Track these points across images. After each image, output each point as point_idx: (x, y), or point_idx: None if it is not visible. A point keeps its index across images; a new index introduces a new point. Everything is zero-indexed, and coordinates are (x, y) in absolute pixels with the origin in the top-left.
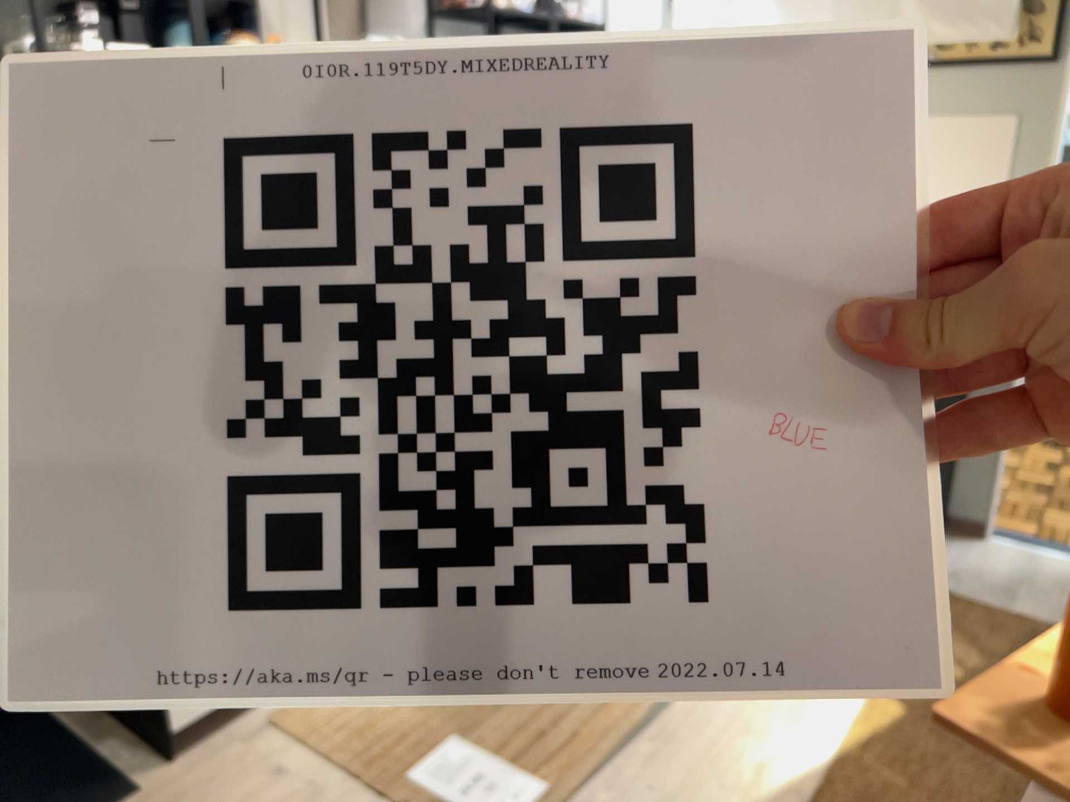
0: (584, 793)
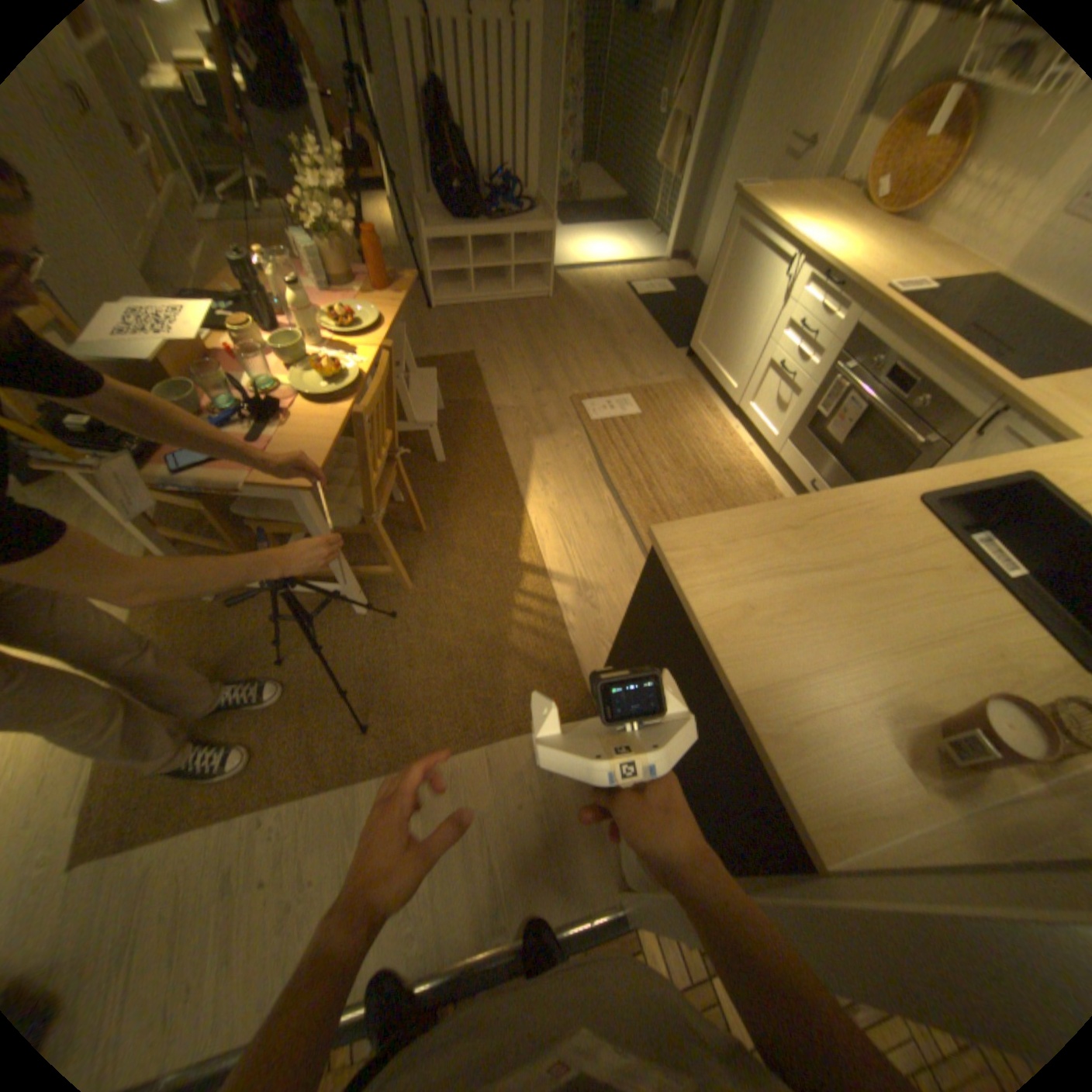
0: (583, 432)
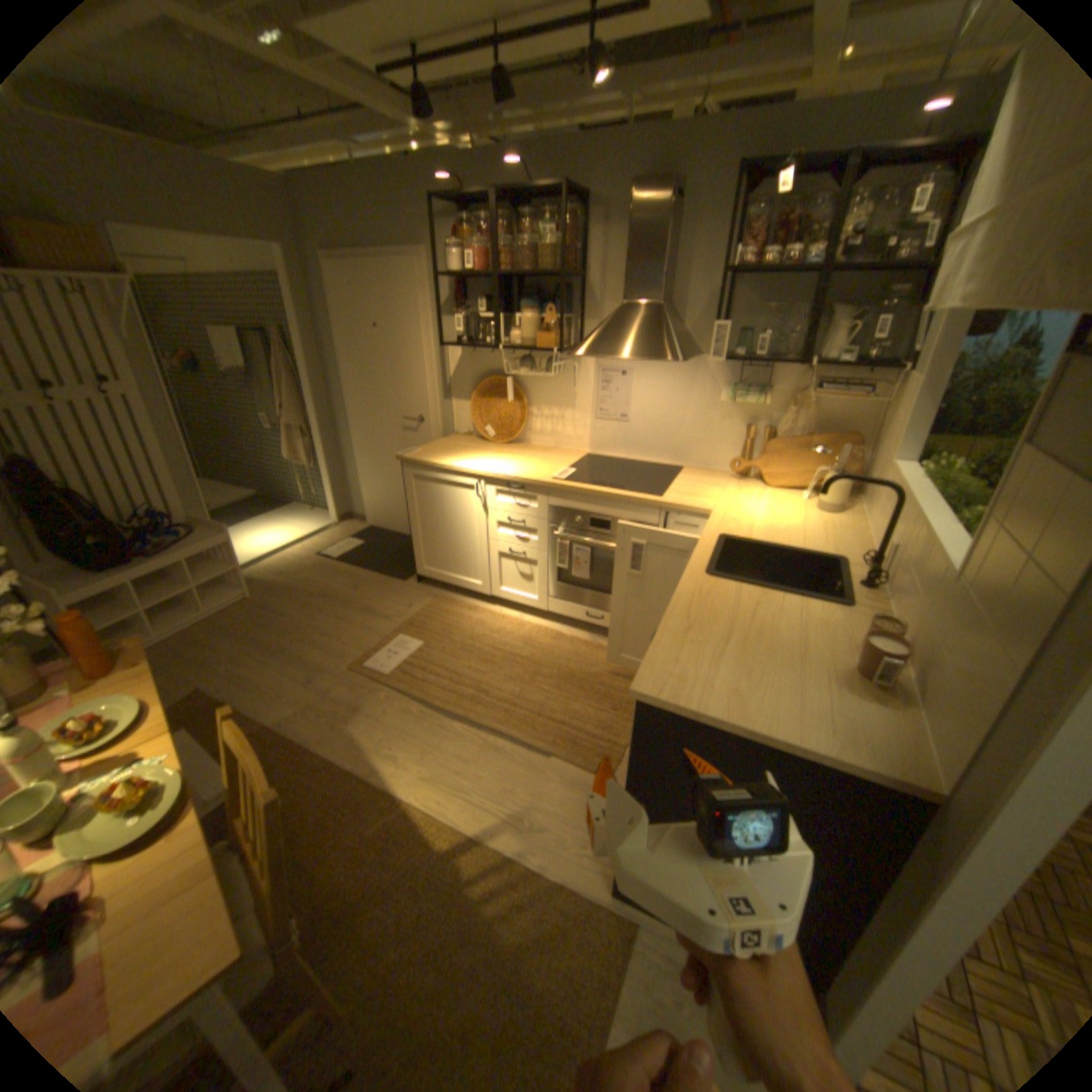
0: (387, 687)
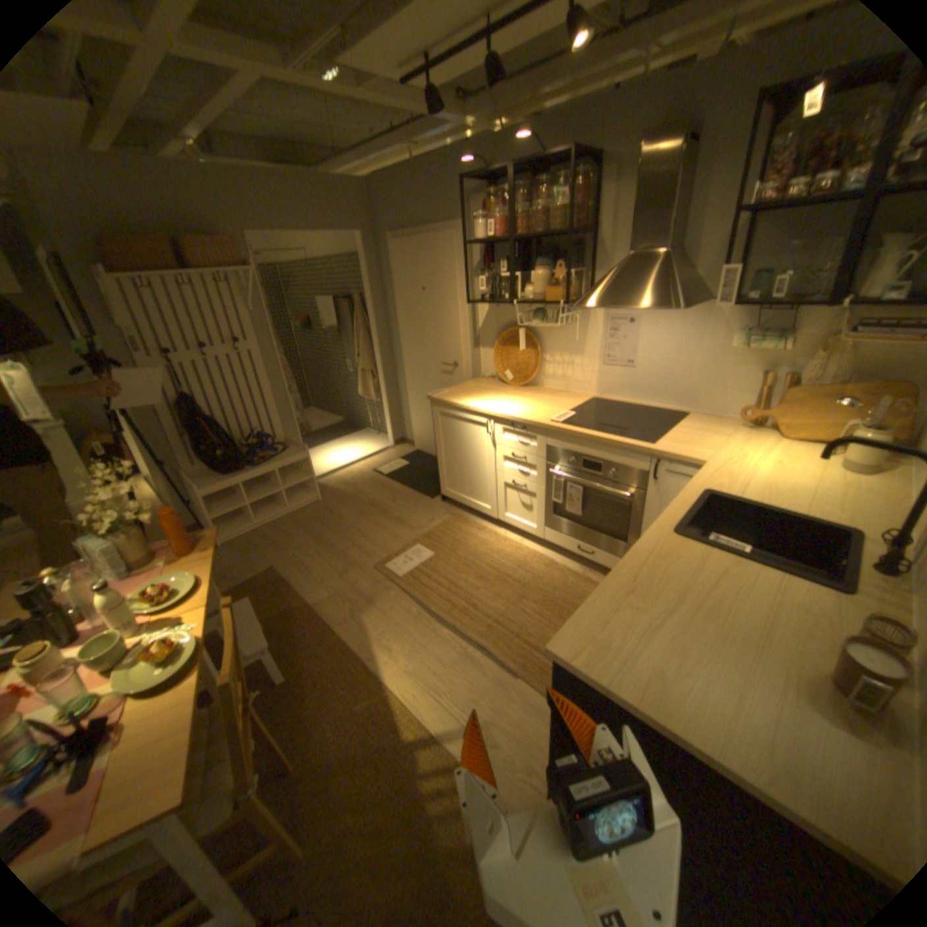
0: (398, 588)
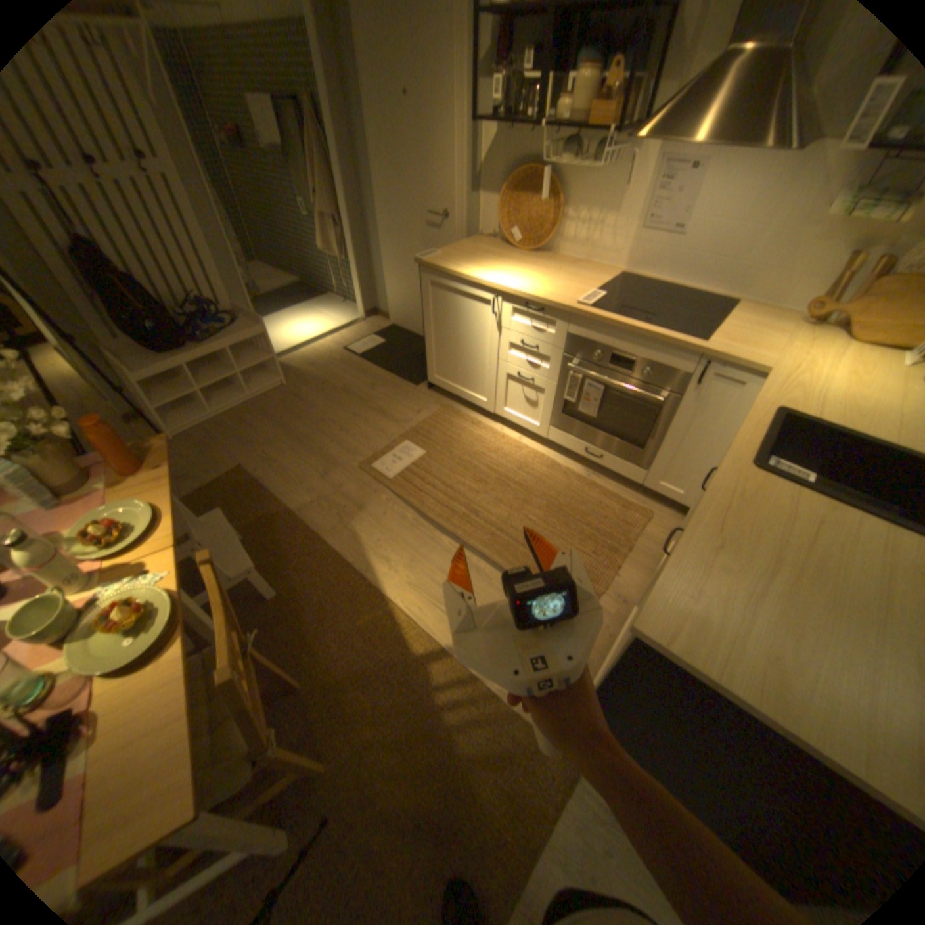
0: (389, 491)
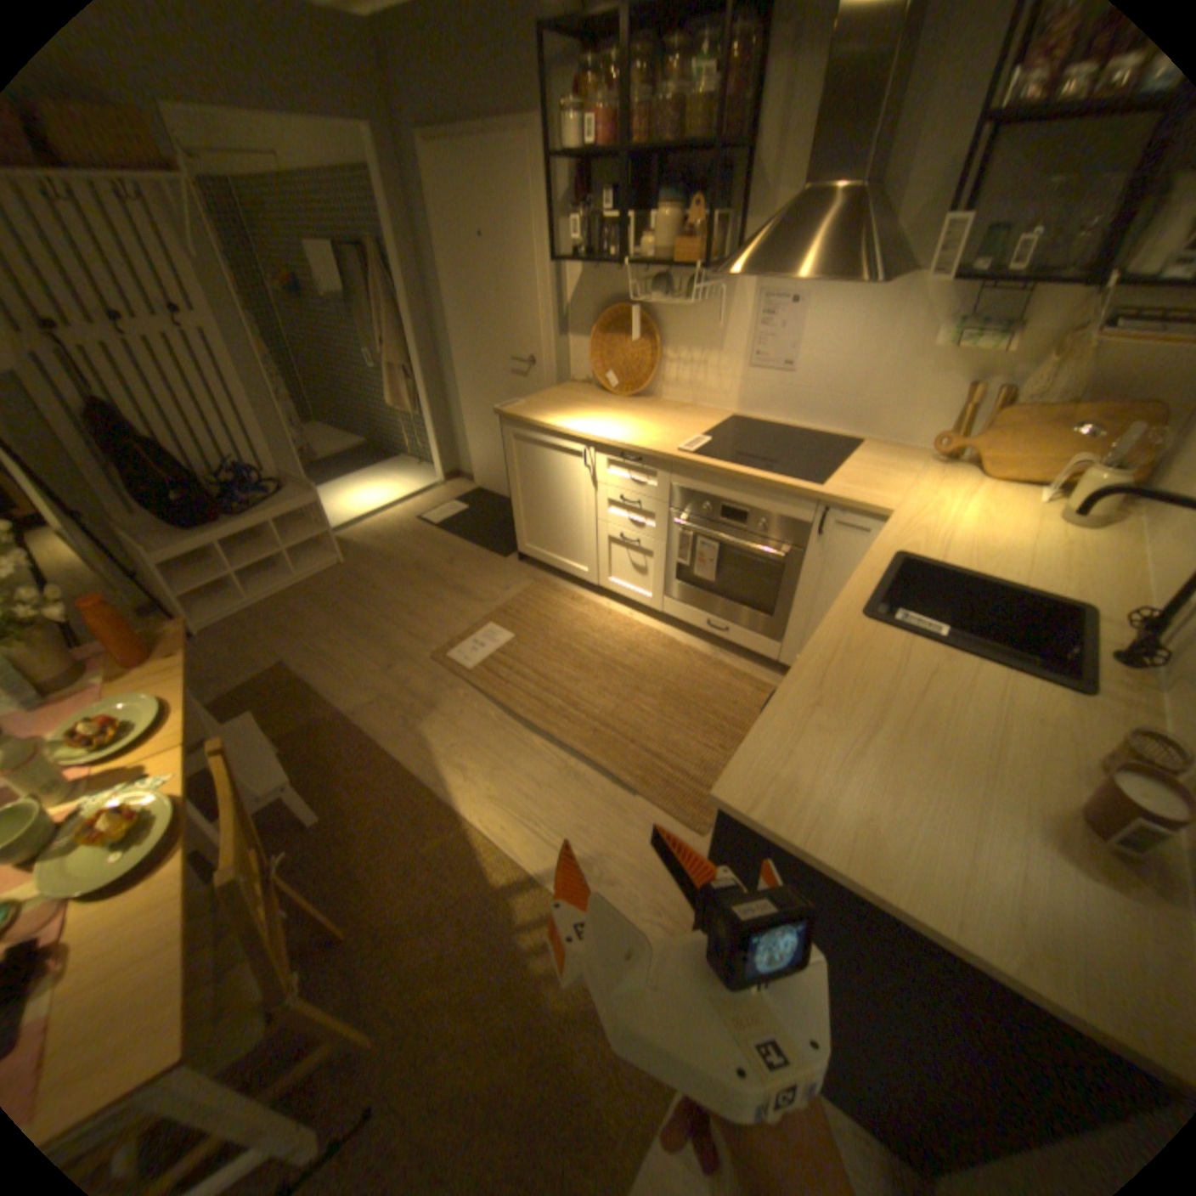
0: (467, 685)
